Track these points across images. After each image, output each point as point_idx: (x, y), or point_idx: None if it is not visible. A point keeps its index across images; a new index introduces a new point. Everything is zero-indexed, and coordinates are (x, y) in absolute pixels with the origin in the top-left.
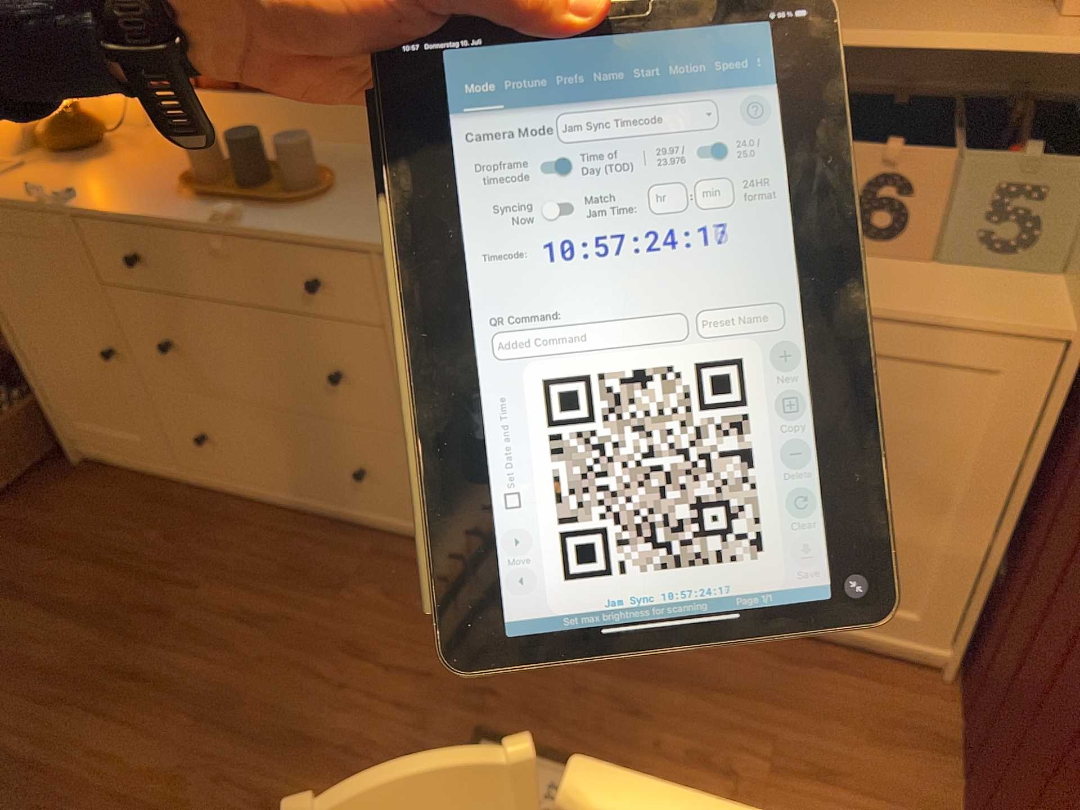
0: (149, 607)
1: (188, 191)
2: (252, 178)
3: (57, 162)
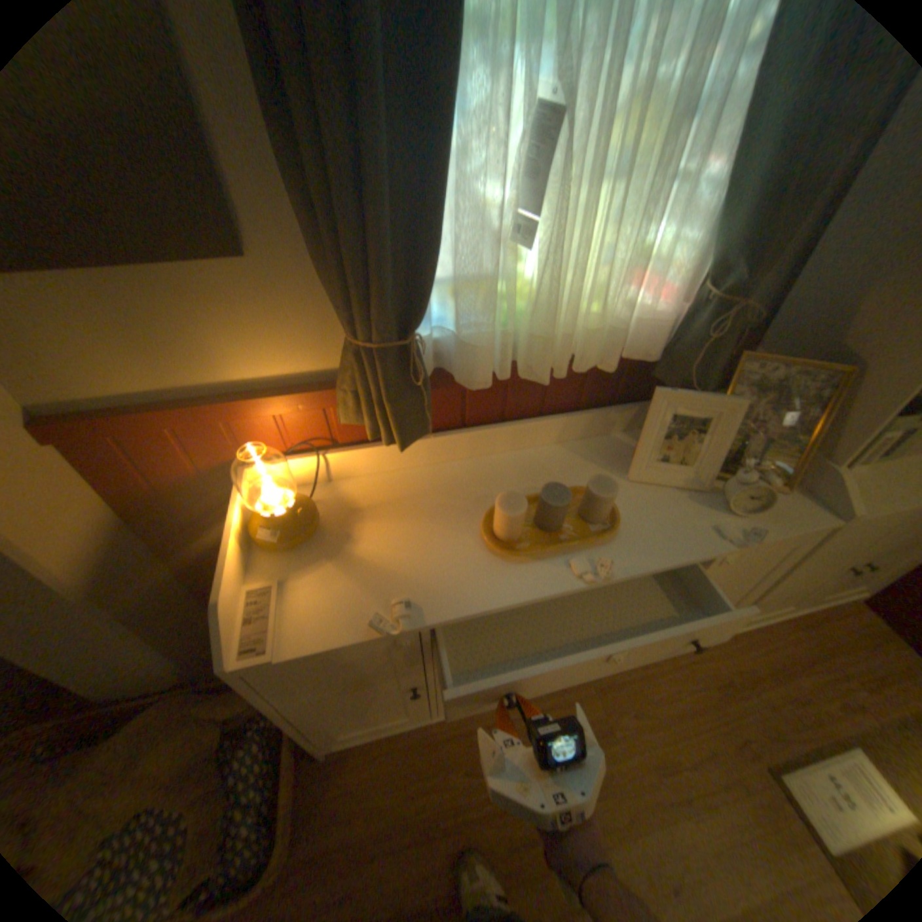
0: (522, 850)
1: (515, 555)
2: (559, 522)
3: (292, 562)
